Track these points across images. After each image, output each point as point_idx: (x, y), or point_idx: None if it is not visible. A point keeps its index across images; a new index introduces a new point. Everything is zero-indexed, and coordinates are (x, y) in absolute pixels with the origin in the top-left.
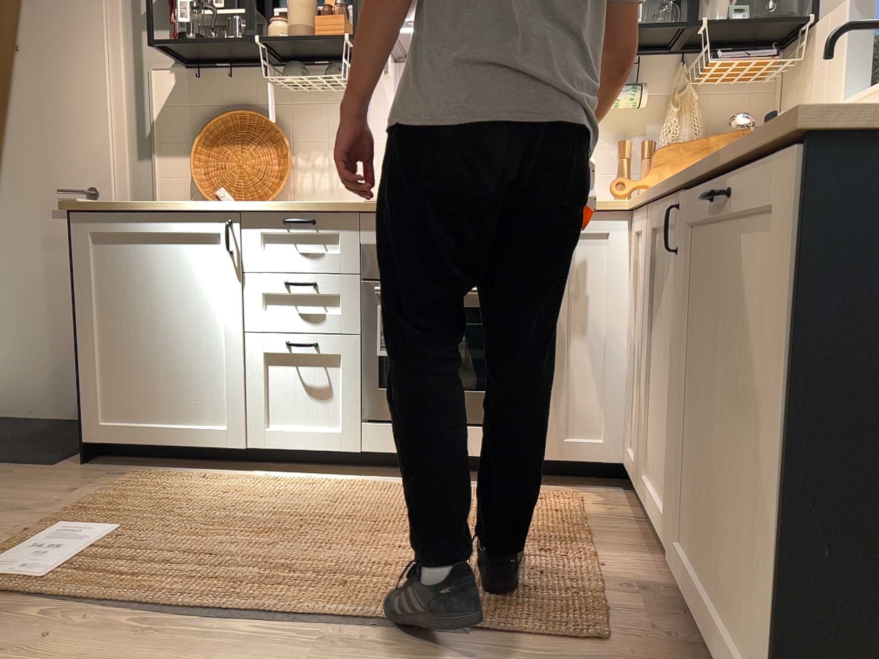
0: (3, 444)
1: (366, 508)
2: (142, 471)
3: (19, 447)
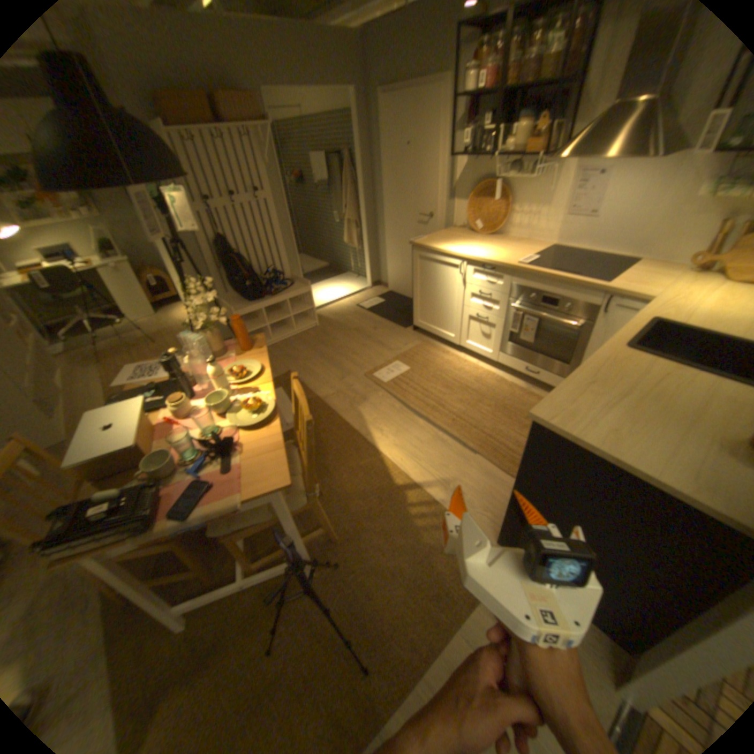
0: (395, 312)
1: (483, 387)
2: (427, 341)
3: (399, 315)
